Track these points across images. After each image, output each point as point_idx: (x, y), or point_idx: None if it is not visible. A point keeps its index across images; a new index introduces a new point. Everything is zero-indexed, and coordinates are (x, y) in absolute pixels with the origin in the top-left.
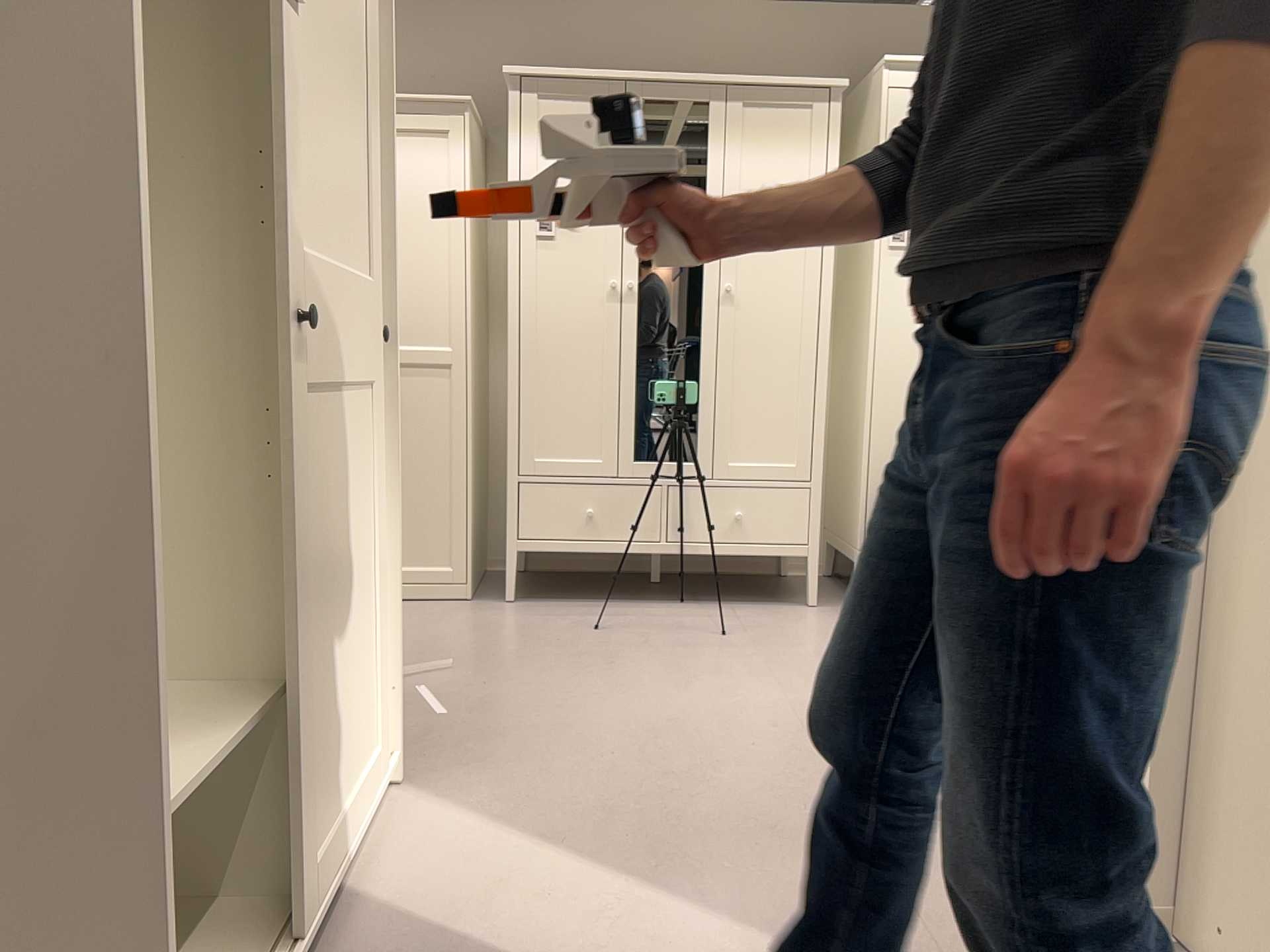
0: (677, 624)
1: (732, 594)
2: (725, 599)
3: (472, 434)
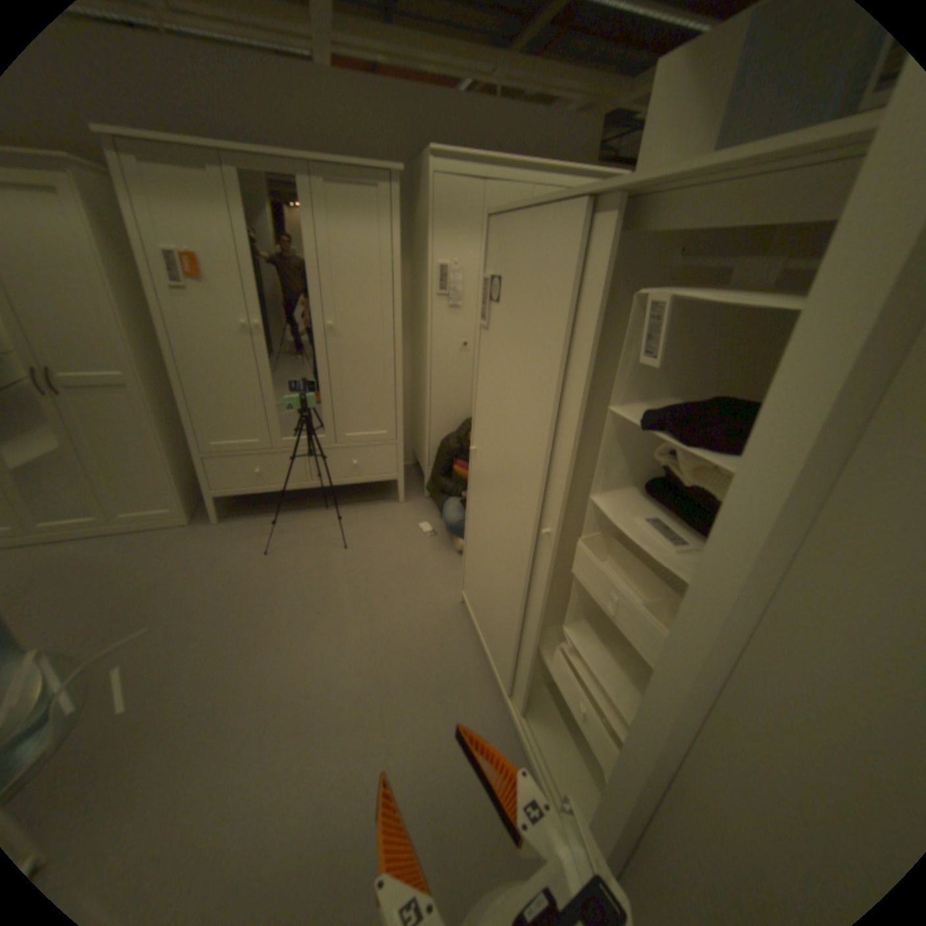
0: (319, 536)
1: (357, 492)
2: (353, 499)
3: (161, 427)
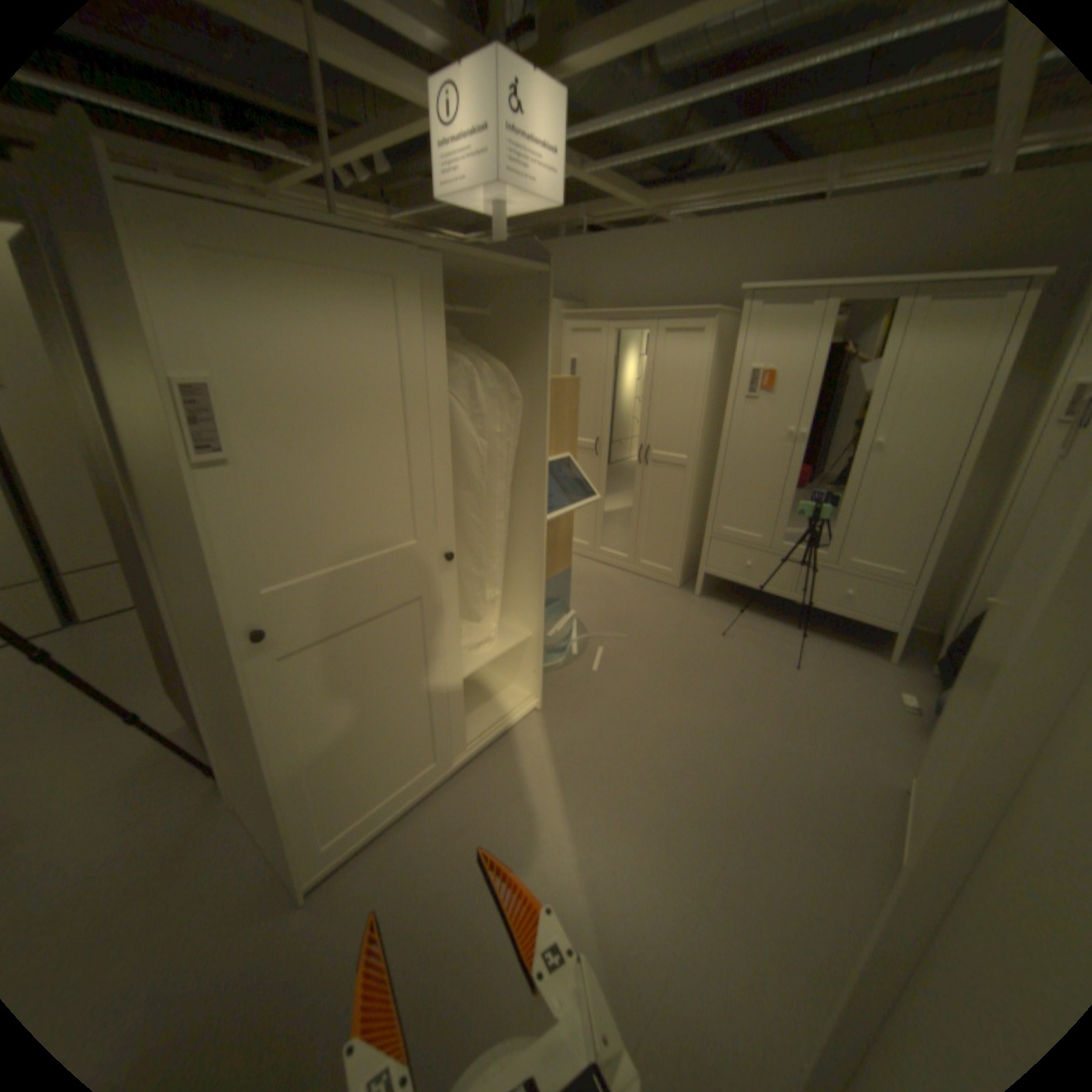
0: (777, 647)
1: (841, 631)
2: (831, 635)
3: (693, 504)
